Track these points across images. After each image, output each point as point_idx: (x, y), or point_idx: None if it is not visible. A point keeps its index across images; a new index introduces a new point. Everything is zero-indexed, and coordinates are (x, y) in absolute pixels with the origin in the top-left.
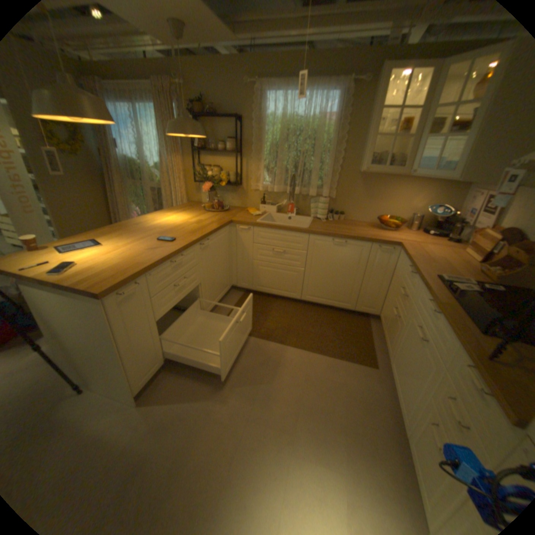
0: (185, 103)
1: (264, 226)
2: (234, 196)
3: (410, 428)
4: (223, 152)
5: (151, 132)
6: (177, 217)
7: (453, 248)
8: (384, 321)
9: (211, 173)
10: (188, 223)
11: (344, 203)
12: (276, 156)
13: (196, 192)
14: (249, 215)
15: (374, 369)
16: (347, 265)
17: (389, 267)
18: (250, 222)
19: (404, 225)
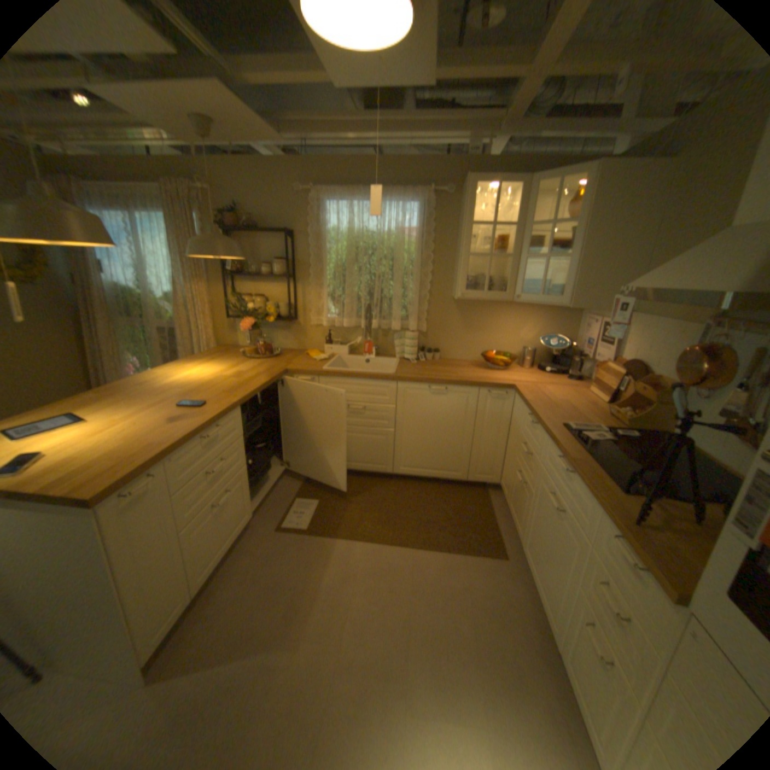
0: (212, 212)
1: (334, 374)
2: (287, 334)
3: (561, 637)
4: (269, 276)
5: (159, 249)
6: (203, 368)
7: (575, 388)
8: (507, 490)
9: (253, 304)
10: (222, 377)
11: (437, 337)
12: (344, 280)
13: (230, 330)
14: (311, 359)
15: (503, 560)
16: (450, 419)
17: (503, 417)
18: (313, 369)
19: (515, 361)
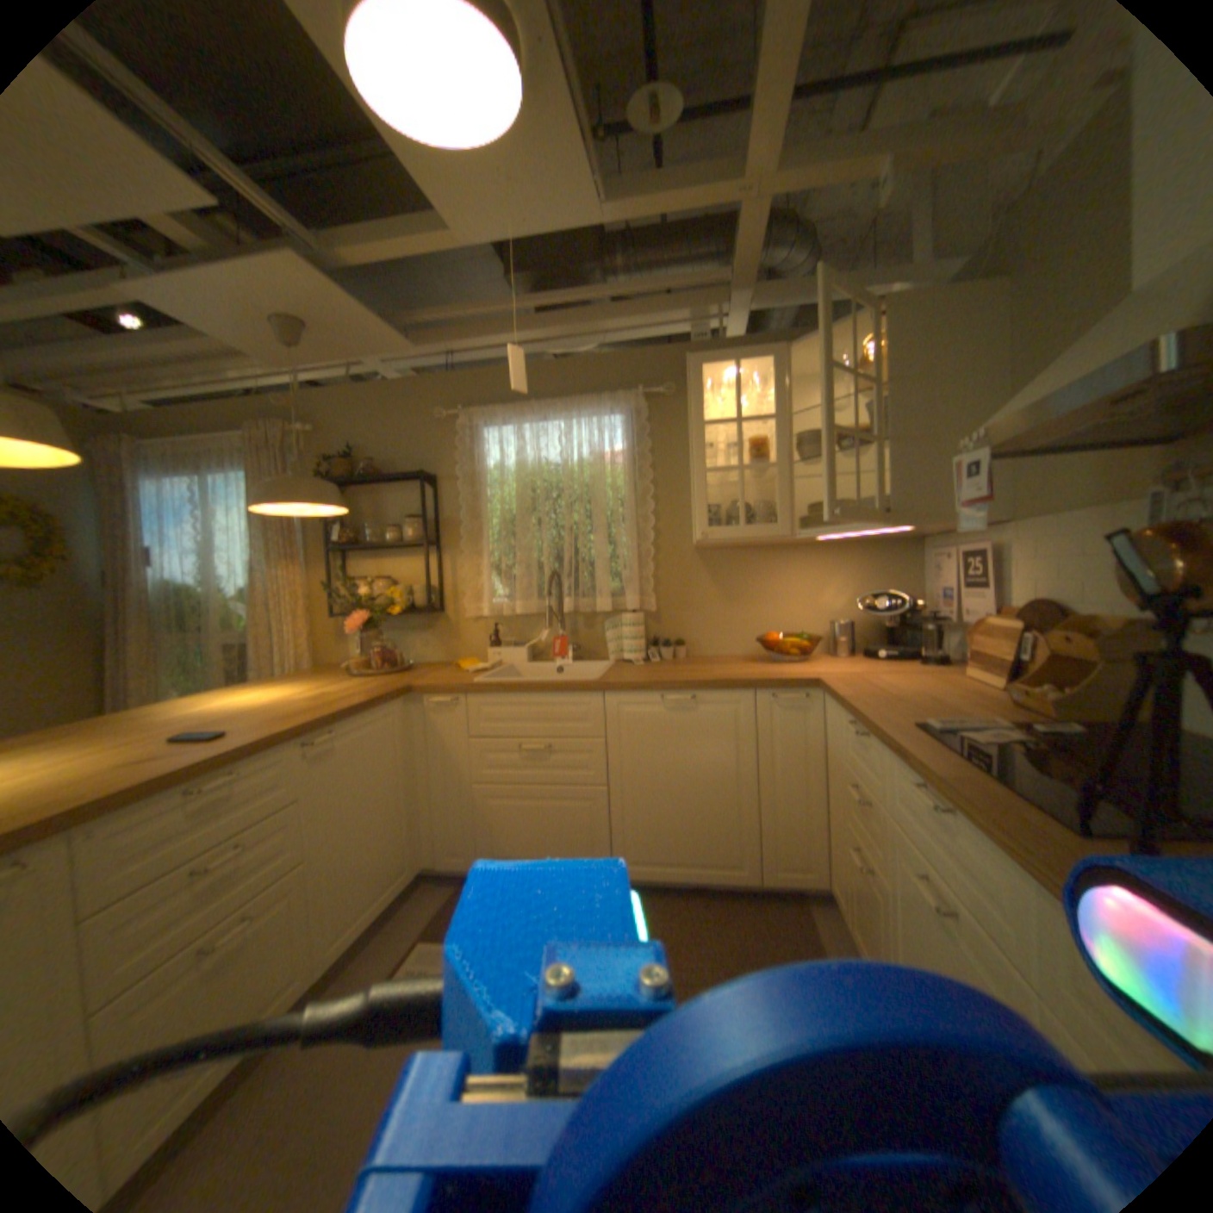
0: (318, 462)
1: (491, 686)
2: (428, 637)
3: None
4: (396, 544)
5: (238, 524)
6: (266, 692)
7: (937, 675)
8: (843, 899)
9: (372, 591)
10: (290, 700)
11: (678, 619)
12: (516, 541)
13: (338, 639)
14: (460, 670)
15: None
16: (709, 756)
17: (810, 744)
18: (457, 681)
19: (818, 646)
